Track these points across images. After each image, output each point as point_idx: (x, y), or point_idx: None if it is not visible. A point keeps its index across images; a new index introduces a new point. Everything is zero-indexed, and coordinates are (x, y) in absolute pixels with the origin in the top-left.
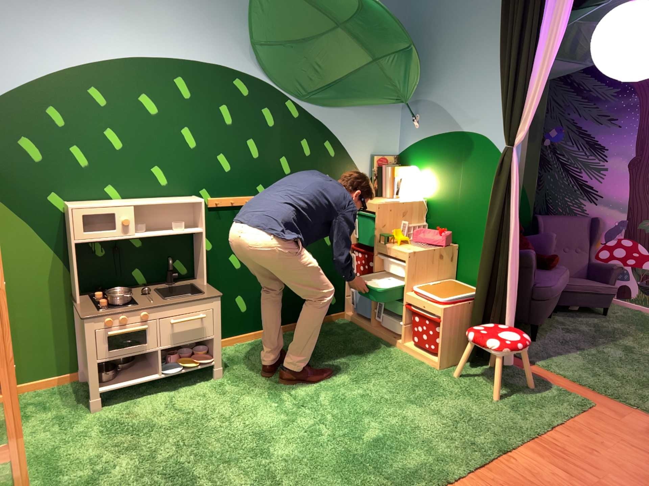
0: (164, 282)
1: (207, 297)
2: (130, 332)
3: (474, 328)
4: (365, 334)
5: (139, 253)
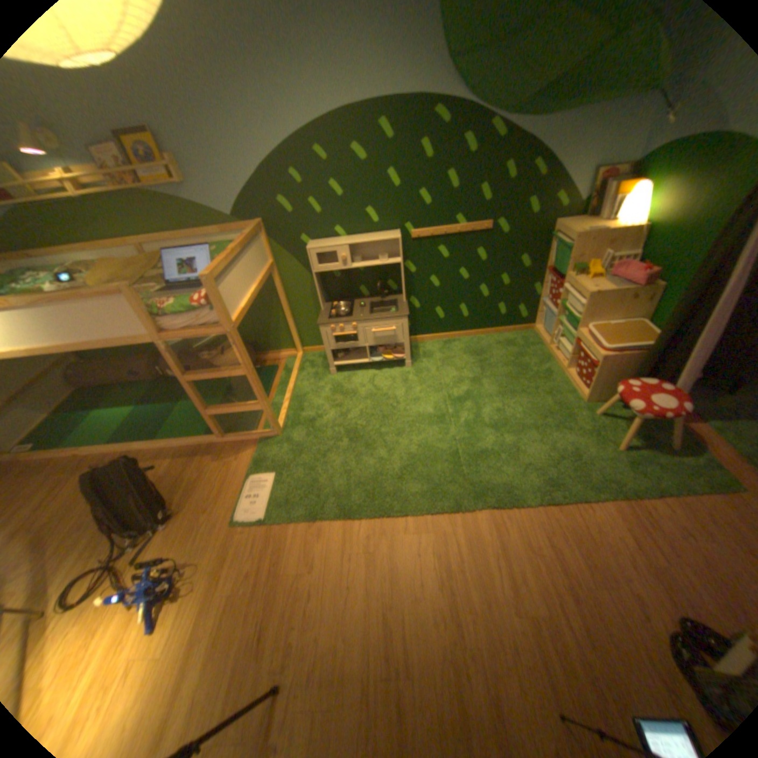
0: (380, 296)
1: (396, 317)
2: (345, 336)
3: (636, 378)
4: (541, 350)
5: (362, 276)
